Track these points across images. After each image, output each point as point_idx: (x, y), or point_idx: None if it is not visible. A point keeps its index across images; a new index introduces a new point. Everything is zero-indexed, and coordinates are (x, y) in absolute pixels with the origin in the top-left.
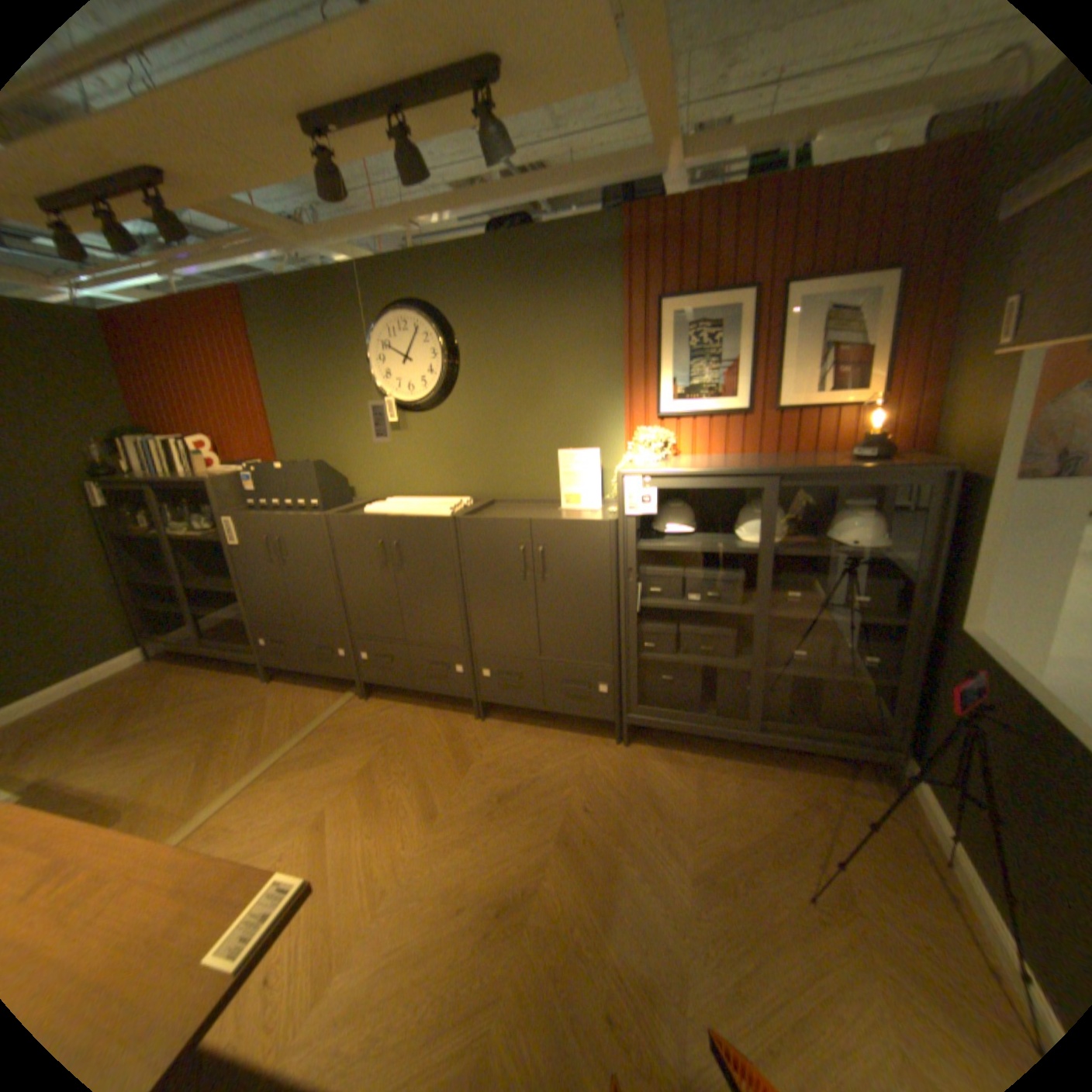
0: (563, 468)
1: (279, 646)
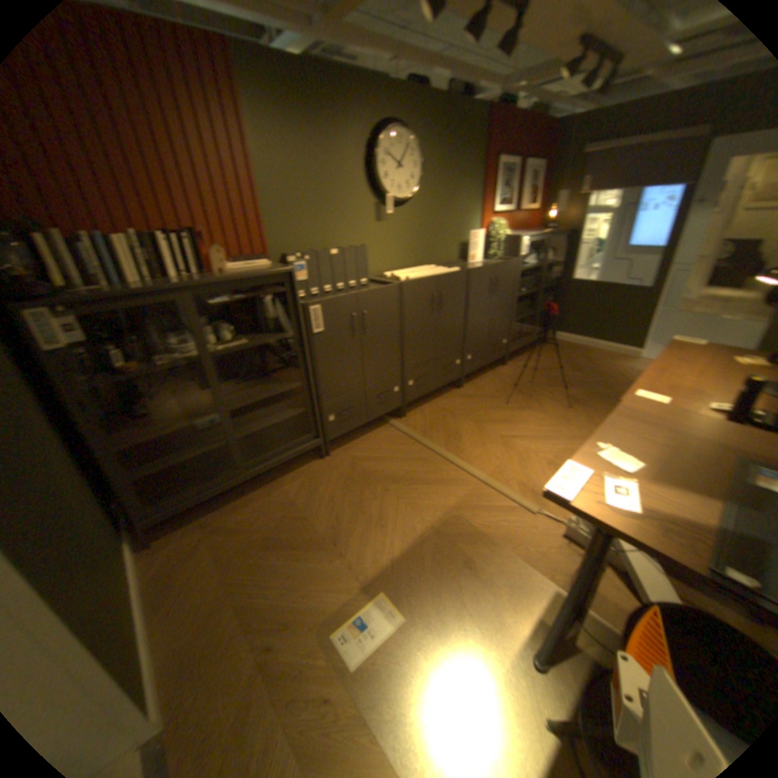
0: (470, 241)
1: (348, 412)
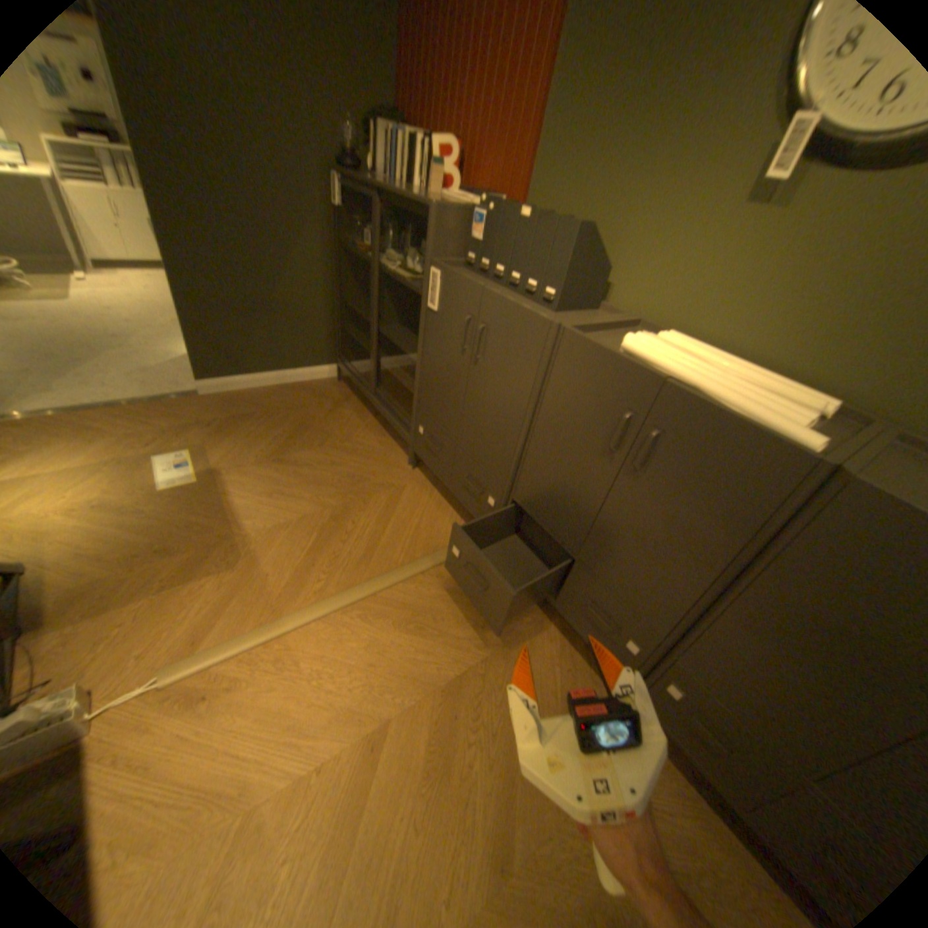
0: None
1: (434, 445)
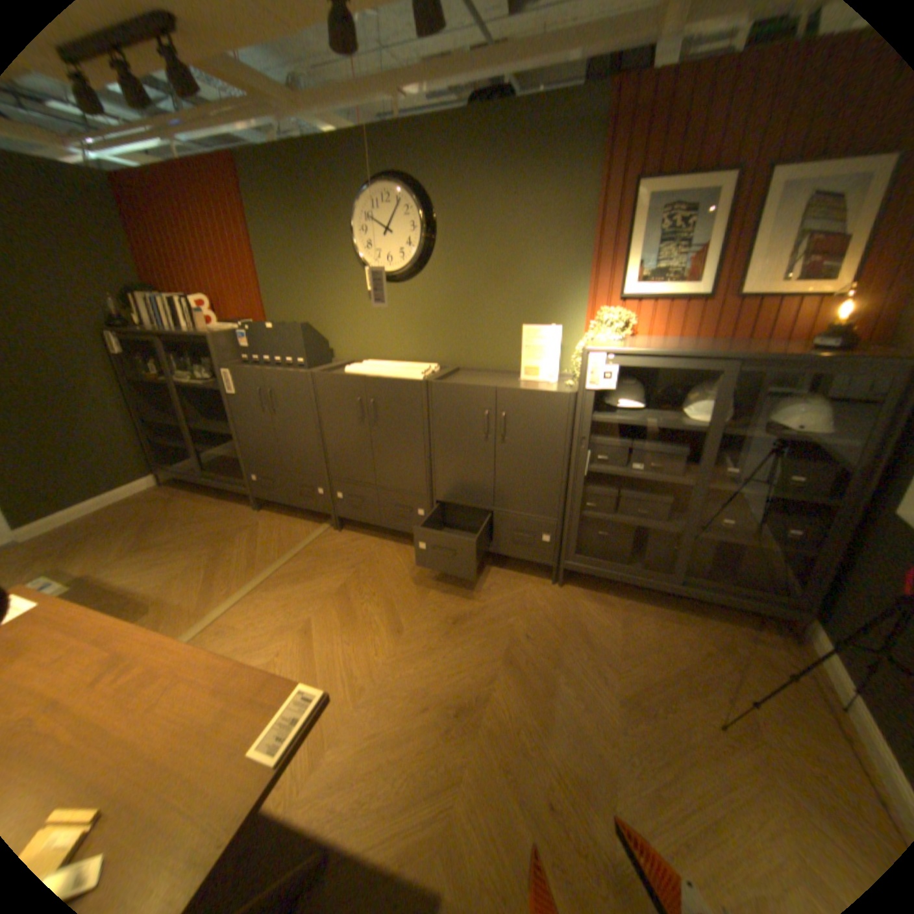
0: (526, 342)
1: (268, 482)
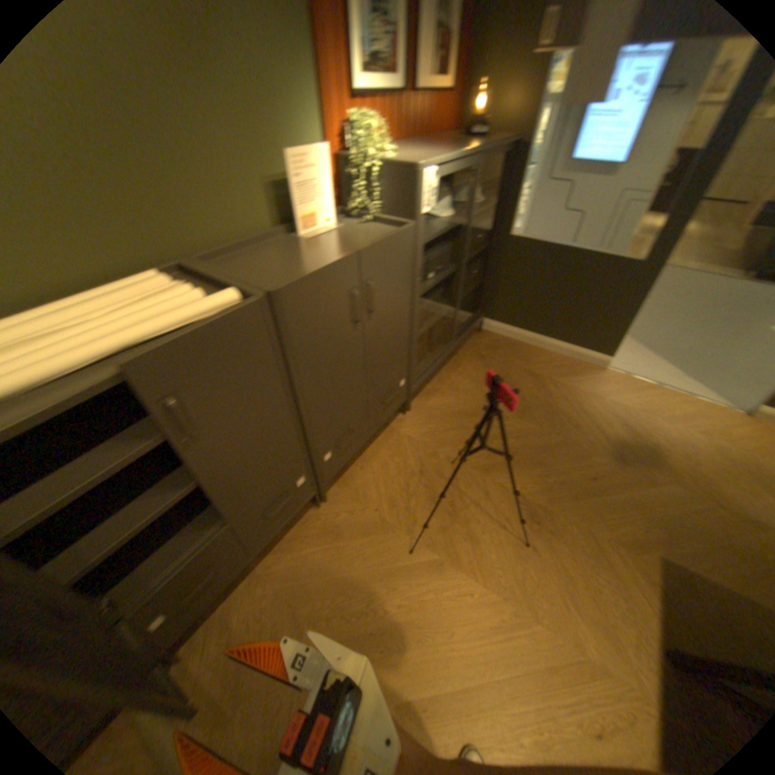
0: (297, 176)
1: None
